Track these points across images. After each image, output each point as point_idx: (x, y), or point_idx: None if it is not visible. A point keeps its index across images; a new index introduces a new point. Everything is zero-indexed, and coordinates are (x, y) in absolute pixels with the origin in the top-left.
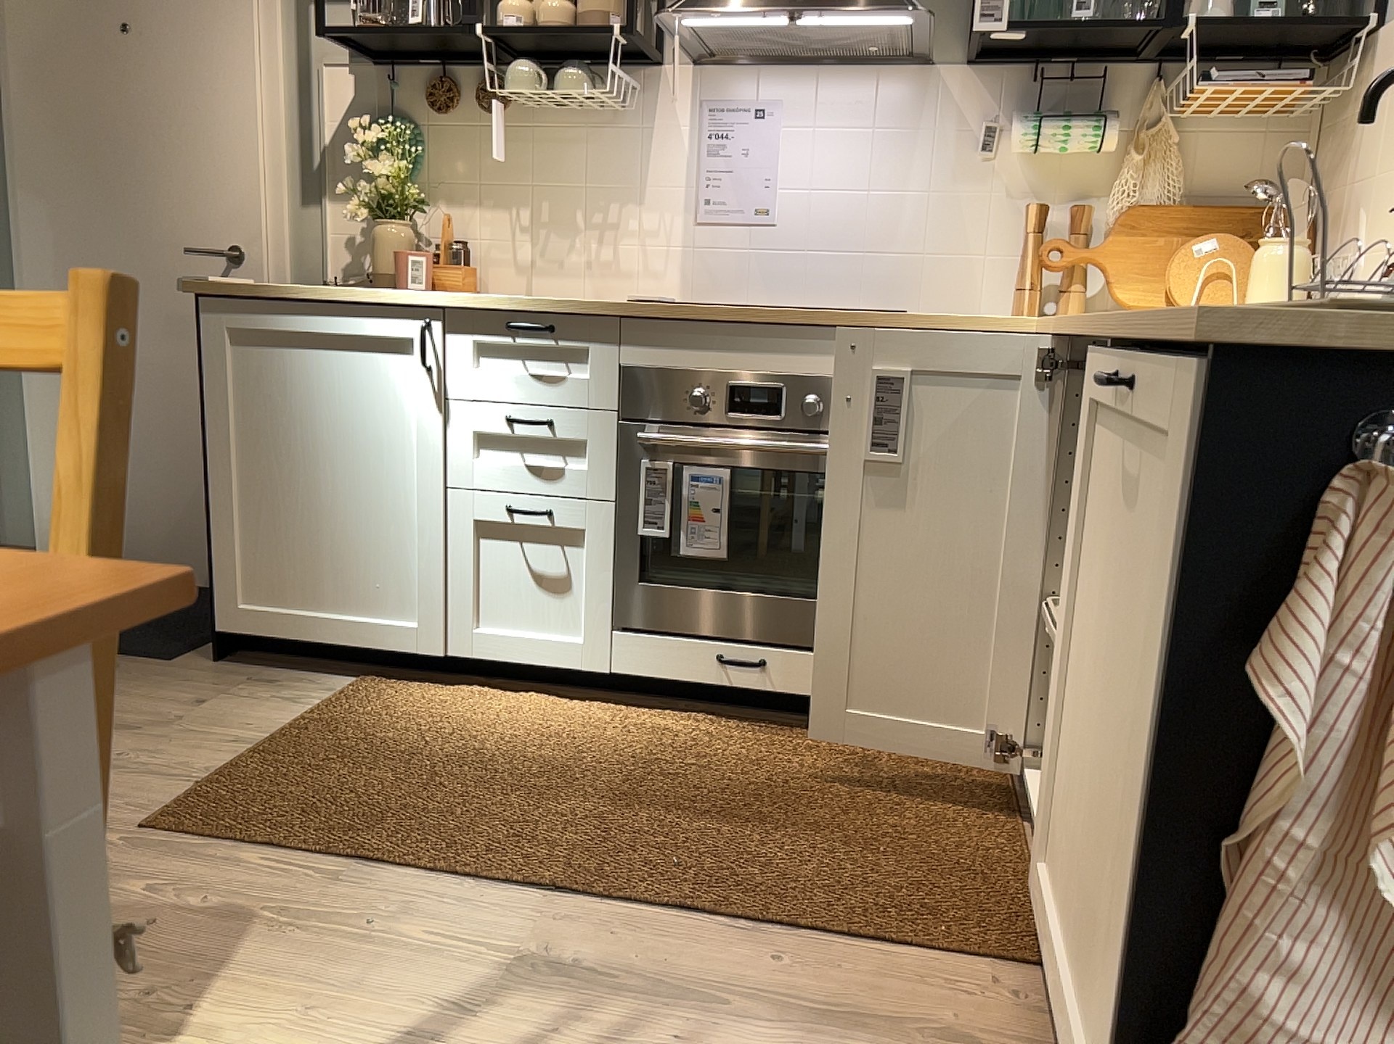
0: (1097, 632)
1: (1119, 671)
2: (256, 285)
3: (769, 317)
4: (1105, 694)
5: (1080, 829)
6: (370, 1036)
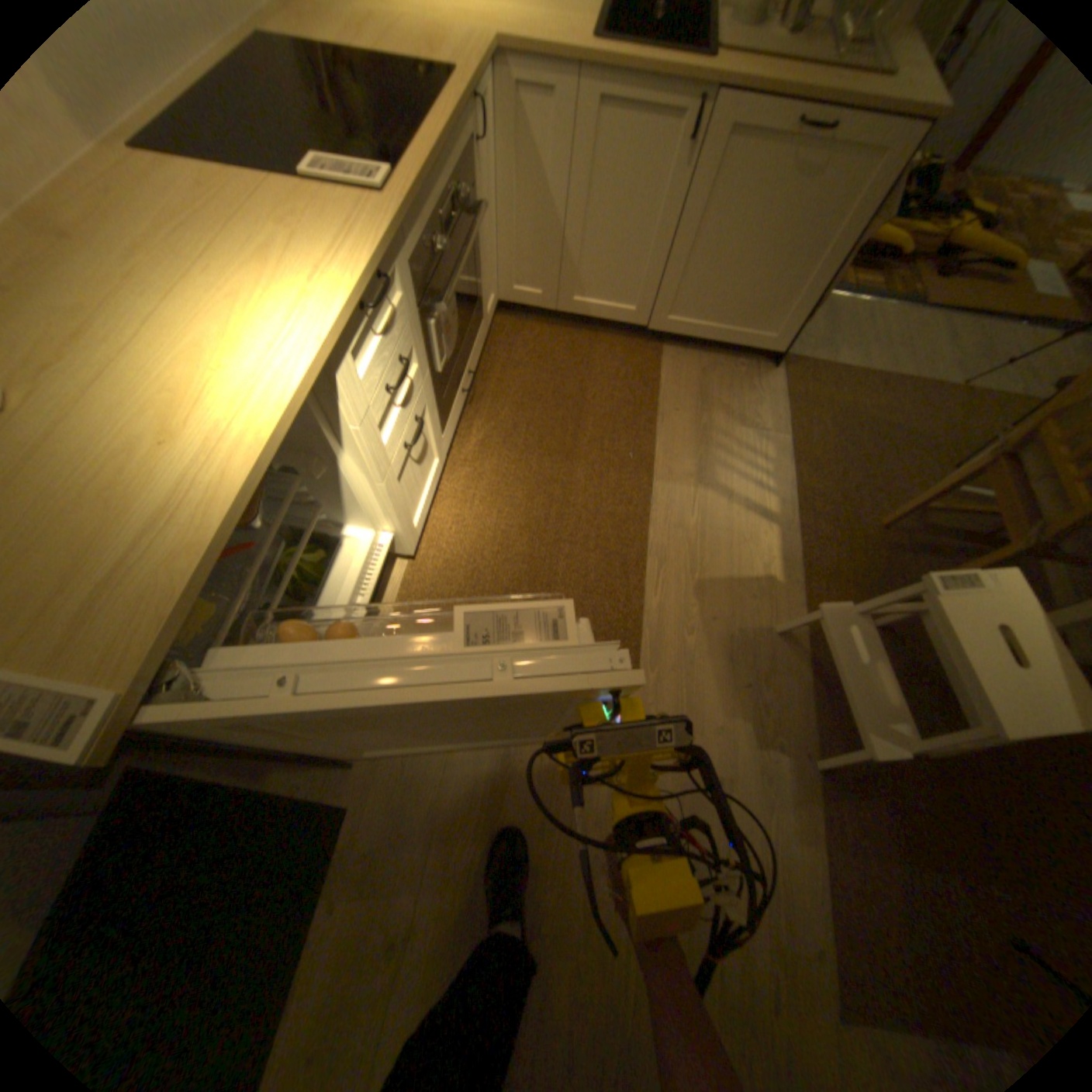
0: (724, 223)
1: (767, 230)
2: (171, 591)
3: (447, 130)
4: (744, 242)
5: (709, 291)
6: (745, 522)
